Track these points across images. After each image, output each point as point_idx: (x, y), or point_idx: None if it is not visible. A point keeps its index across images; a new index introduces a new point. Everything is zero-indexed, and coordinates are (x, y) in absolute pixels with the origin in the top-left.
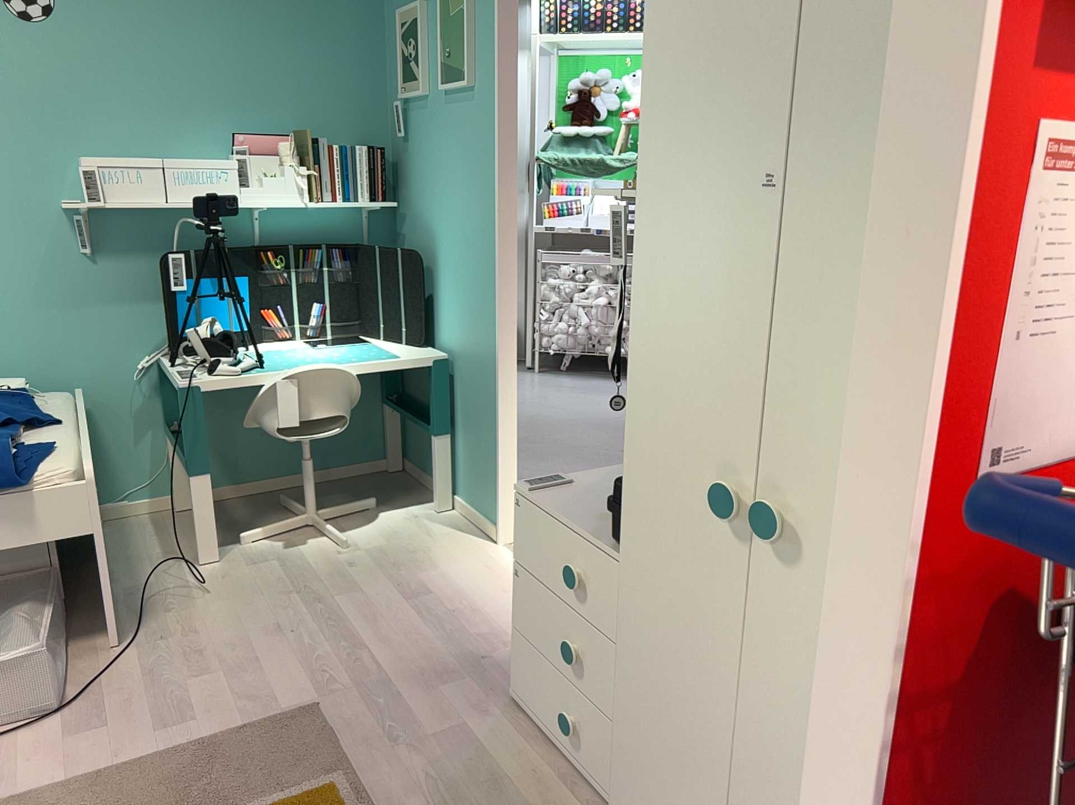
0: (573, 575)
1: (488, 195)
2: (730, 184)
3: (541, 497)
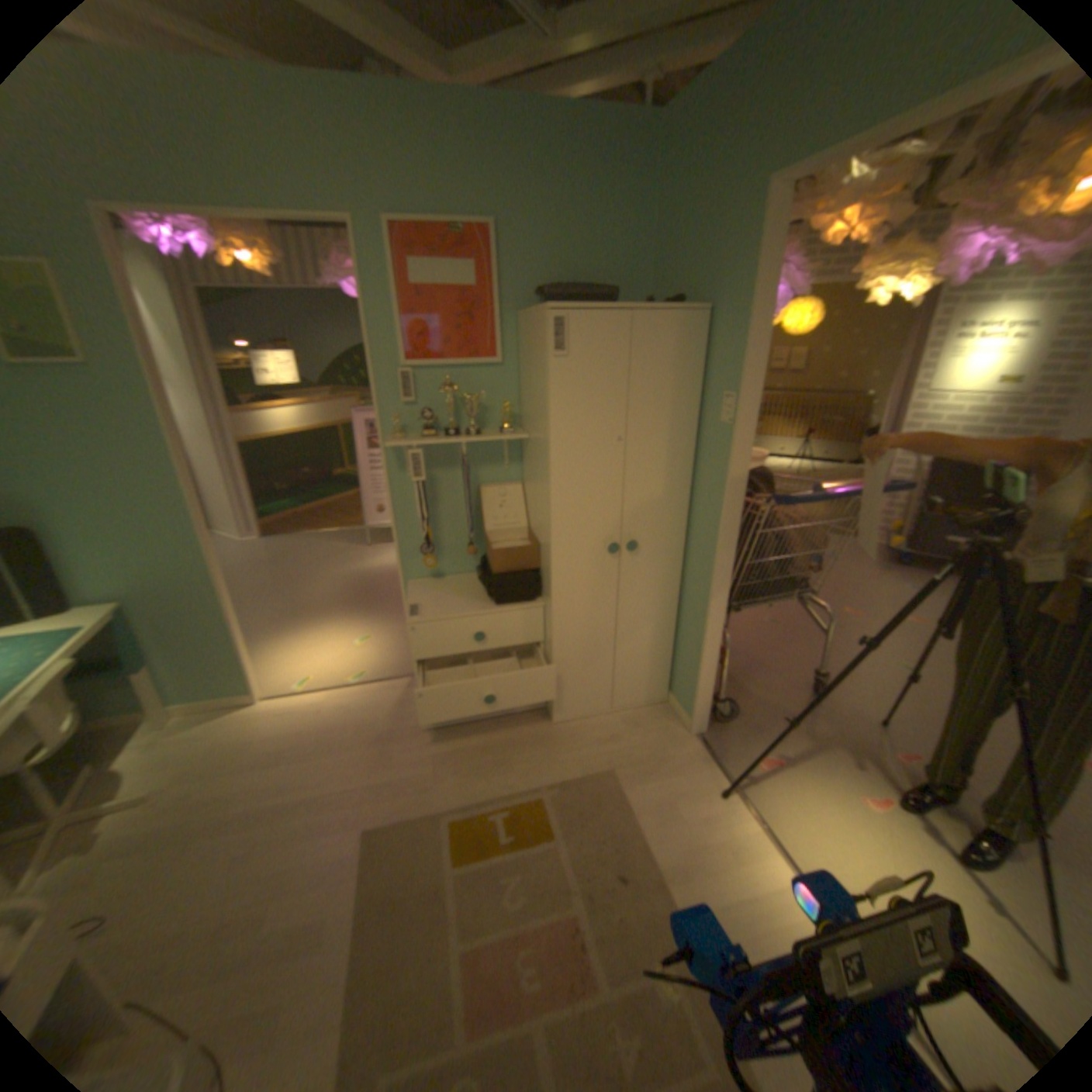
0: (480, 635)
1: (149, 459)
2: (600, 446)
3: (429, 617)
